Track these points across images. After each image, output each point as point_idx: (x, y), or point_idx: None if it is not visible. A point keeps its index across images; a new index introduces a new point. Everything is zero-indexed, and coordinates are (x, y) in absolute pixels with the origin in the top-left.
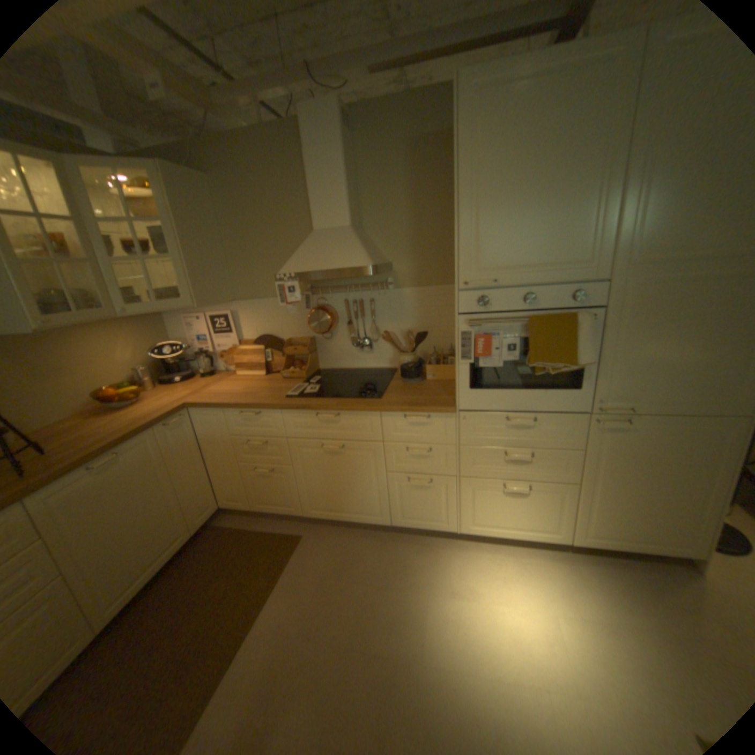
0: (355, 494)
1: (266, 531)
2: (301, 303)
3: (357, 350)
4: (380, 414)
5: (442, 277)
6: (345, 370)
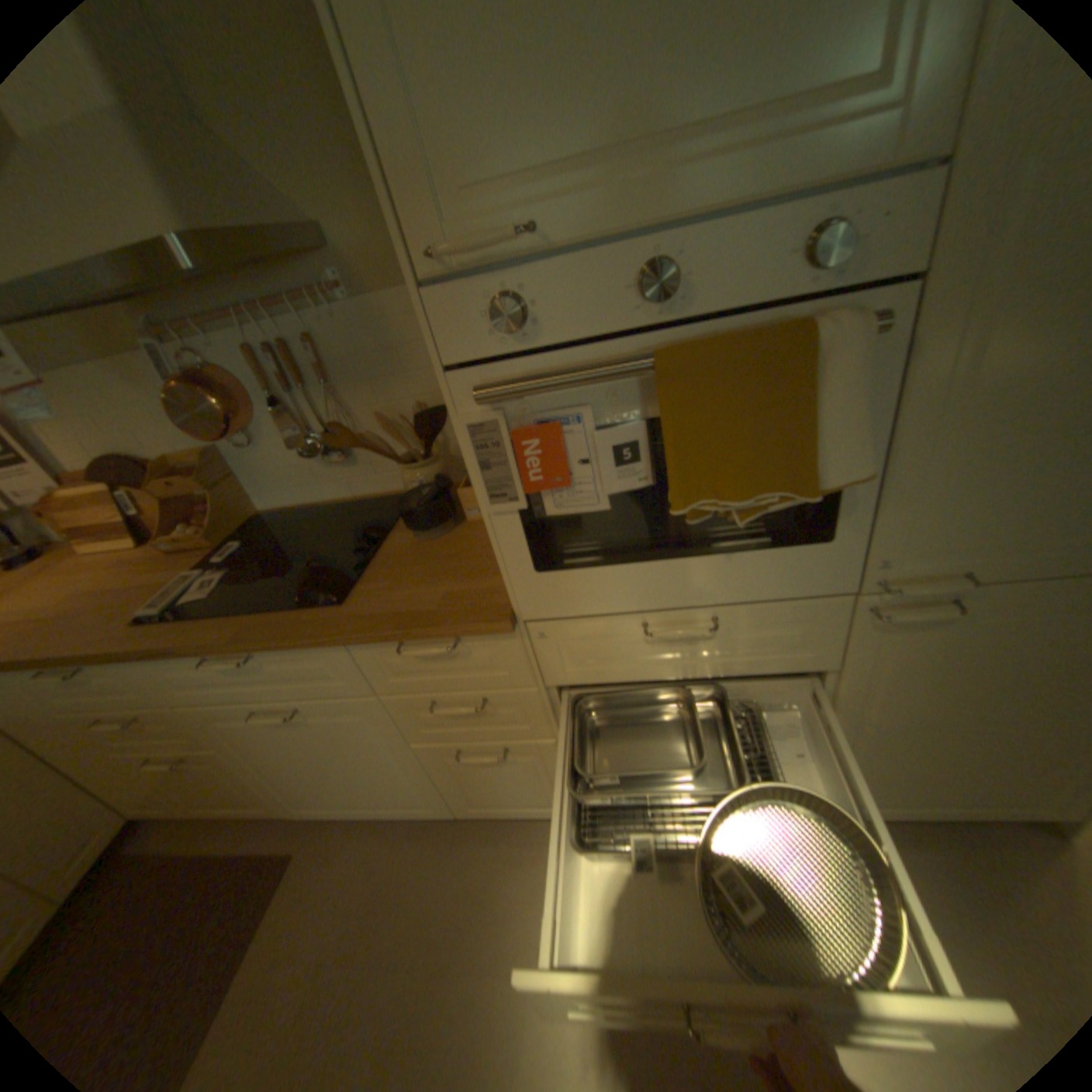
0: (364, 781)
1: (225, 852)
2: (147, 368)
3: (319, 460)
4: (346, 644)
5: None
6: (310, 507)
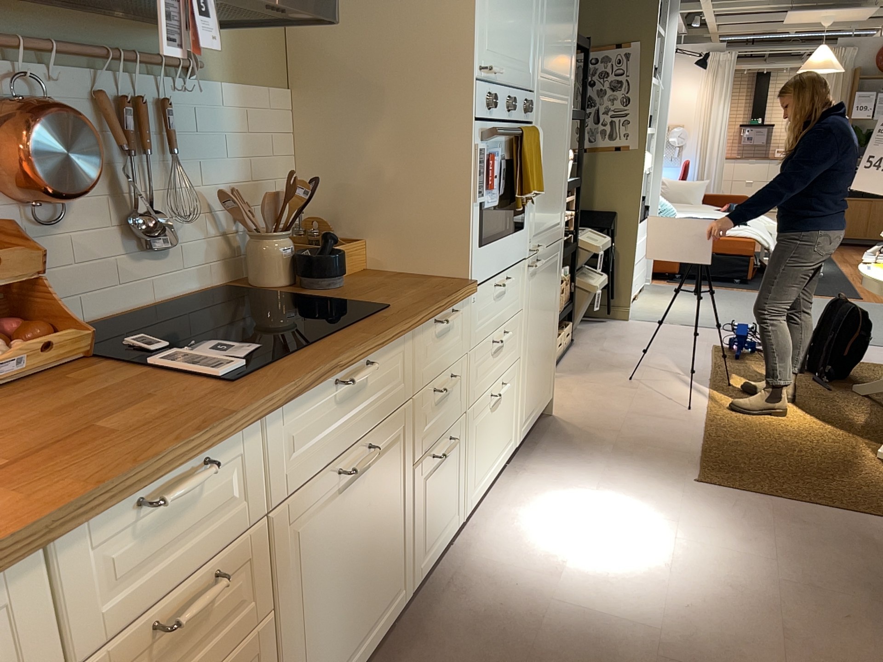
0: (376, 567)
1: None
2: None
3: (130, 251)
4: (407, 336)
5: (272, 71)
6: (99, 323)
